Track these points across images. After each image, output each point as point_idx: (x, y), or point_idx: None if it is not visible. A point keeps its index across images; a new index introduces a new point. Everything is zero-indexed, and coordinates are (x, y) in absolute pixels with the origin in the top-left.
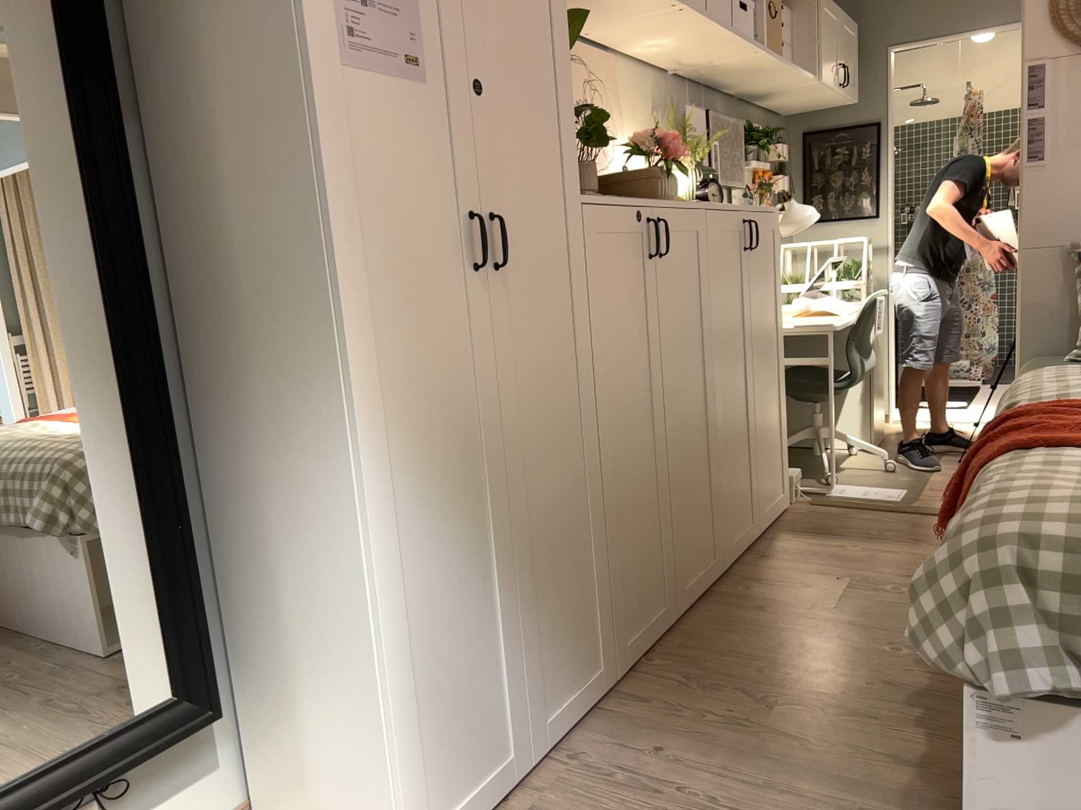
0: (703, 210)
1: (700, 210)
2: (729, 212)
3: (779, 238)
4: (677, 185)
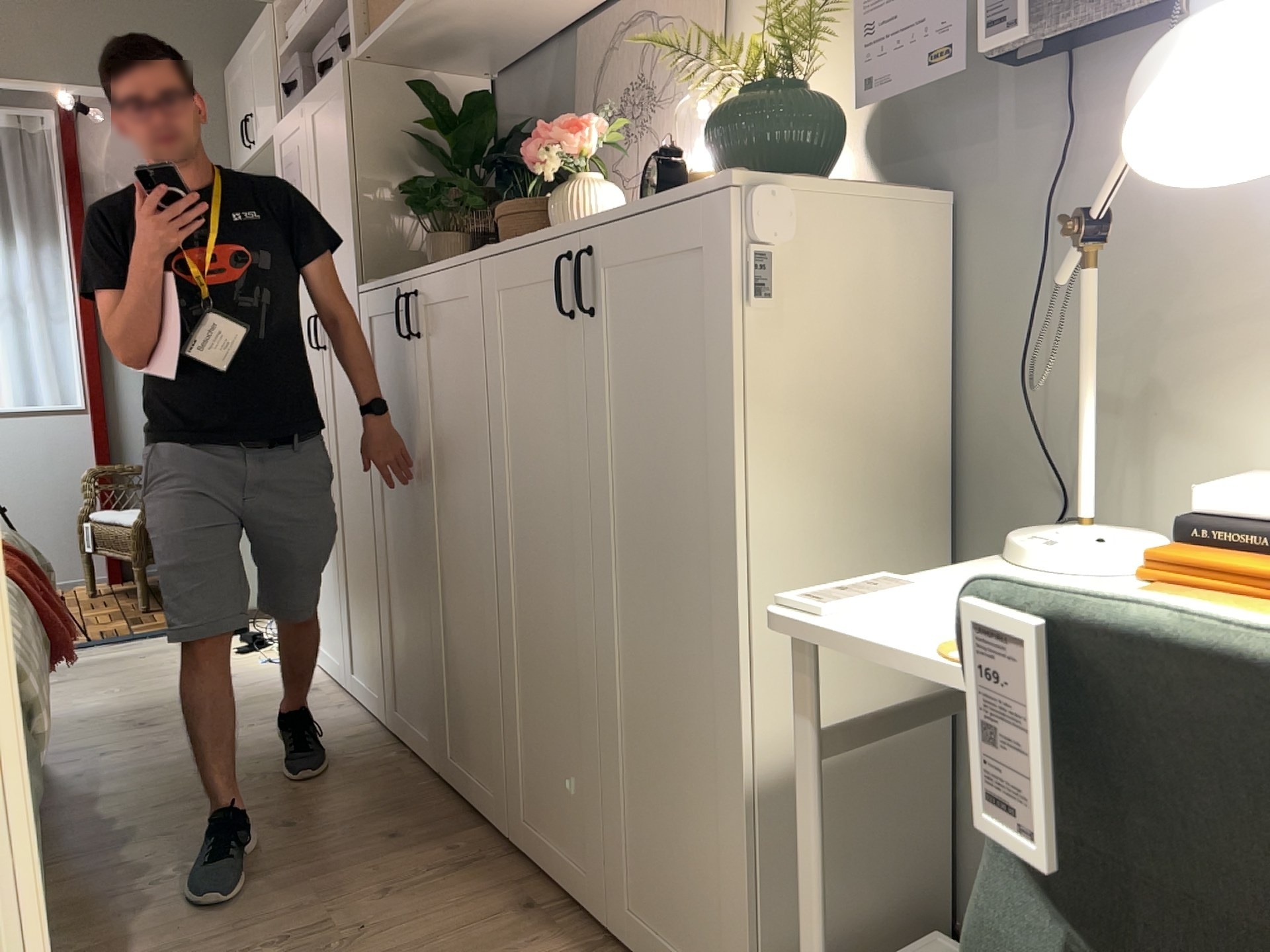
0: (472, 264)
1: (466, 265)
2: (524, 250)
3: (729, 273)
4: (567, 204)
